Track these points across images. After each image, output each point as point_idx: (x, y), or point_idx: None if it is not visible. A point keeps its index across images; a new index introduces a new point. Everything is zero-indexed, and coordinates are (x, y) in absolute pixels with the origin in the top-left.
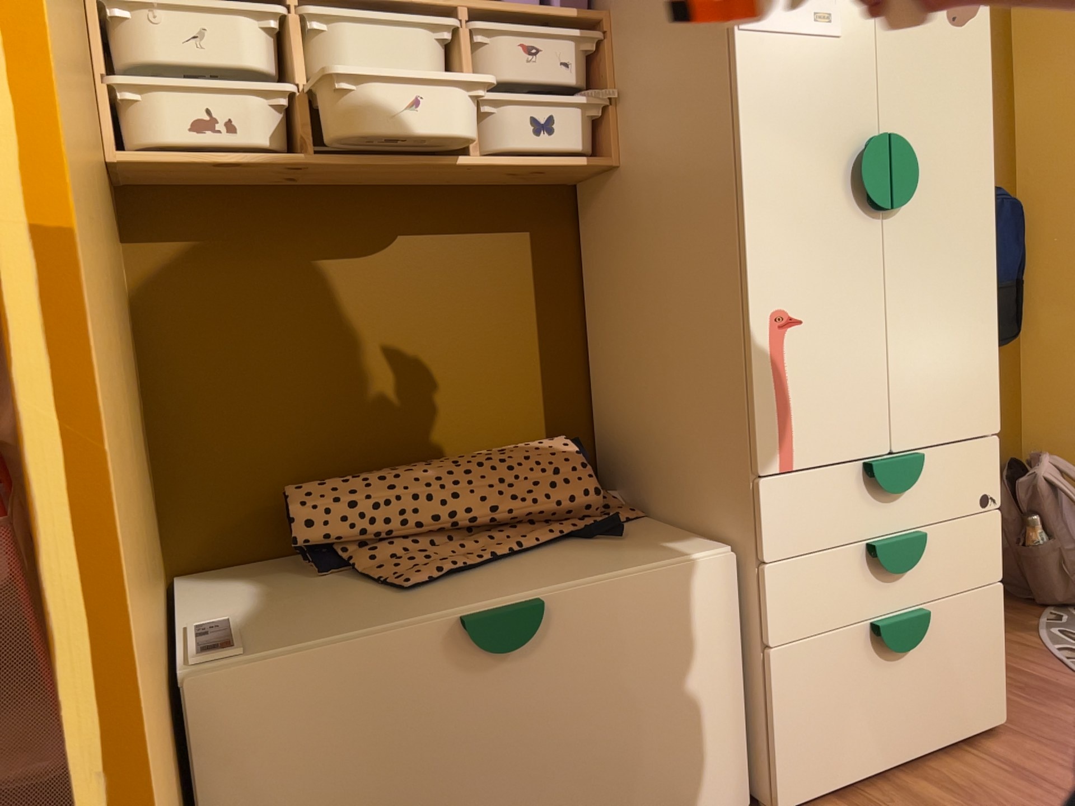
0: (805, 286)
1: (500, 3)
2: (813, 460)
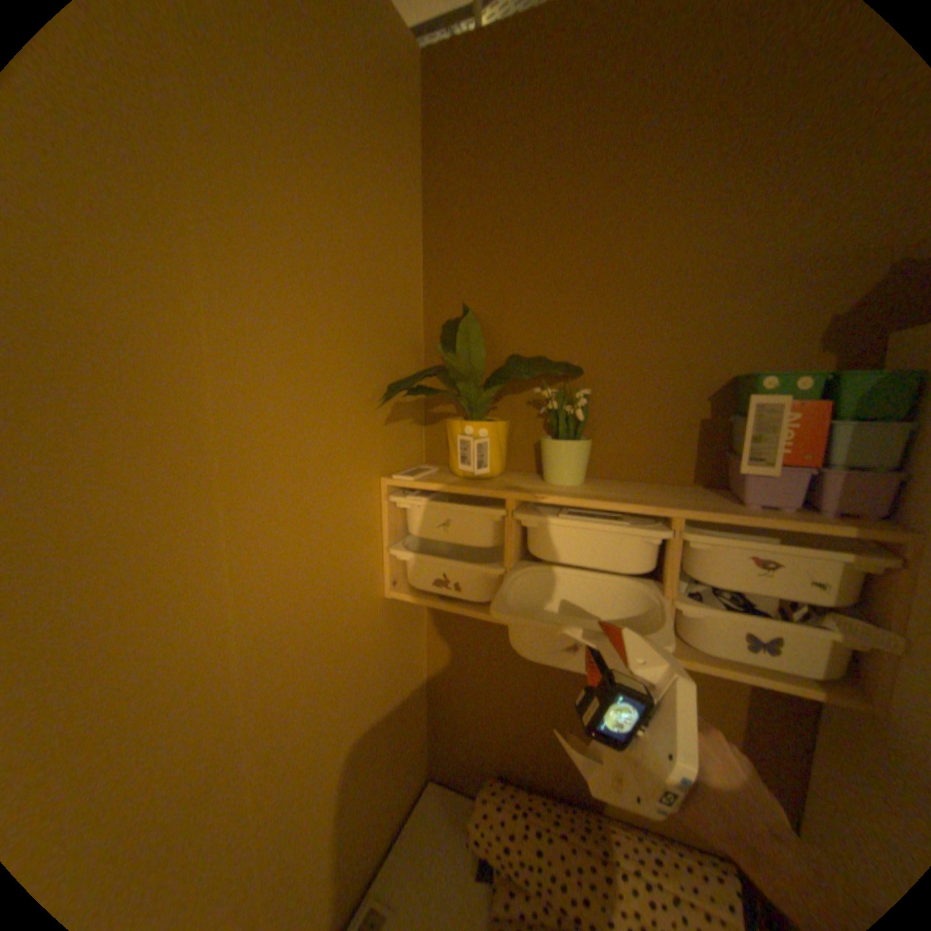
0: None
1: (734, 513)
2: None
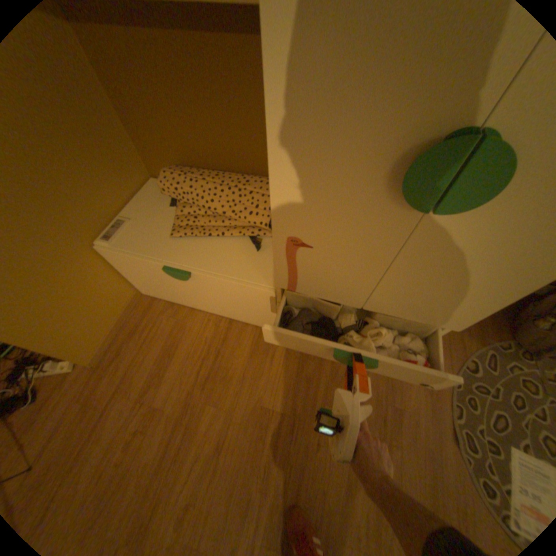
0: (318, 231)
1: None
2: (307, 293)
